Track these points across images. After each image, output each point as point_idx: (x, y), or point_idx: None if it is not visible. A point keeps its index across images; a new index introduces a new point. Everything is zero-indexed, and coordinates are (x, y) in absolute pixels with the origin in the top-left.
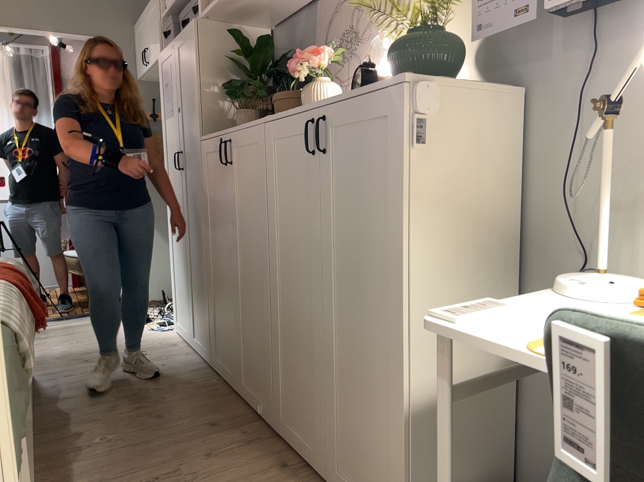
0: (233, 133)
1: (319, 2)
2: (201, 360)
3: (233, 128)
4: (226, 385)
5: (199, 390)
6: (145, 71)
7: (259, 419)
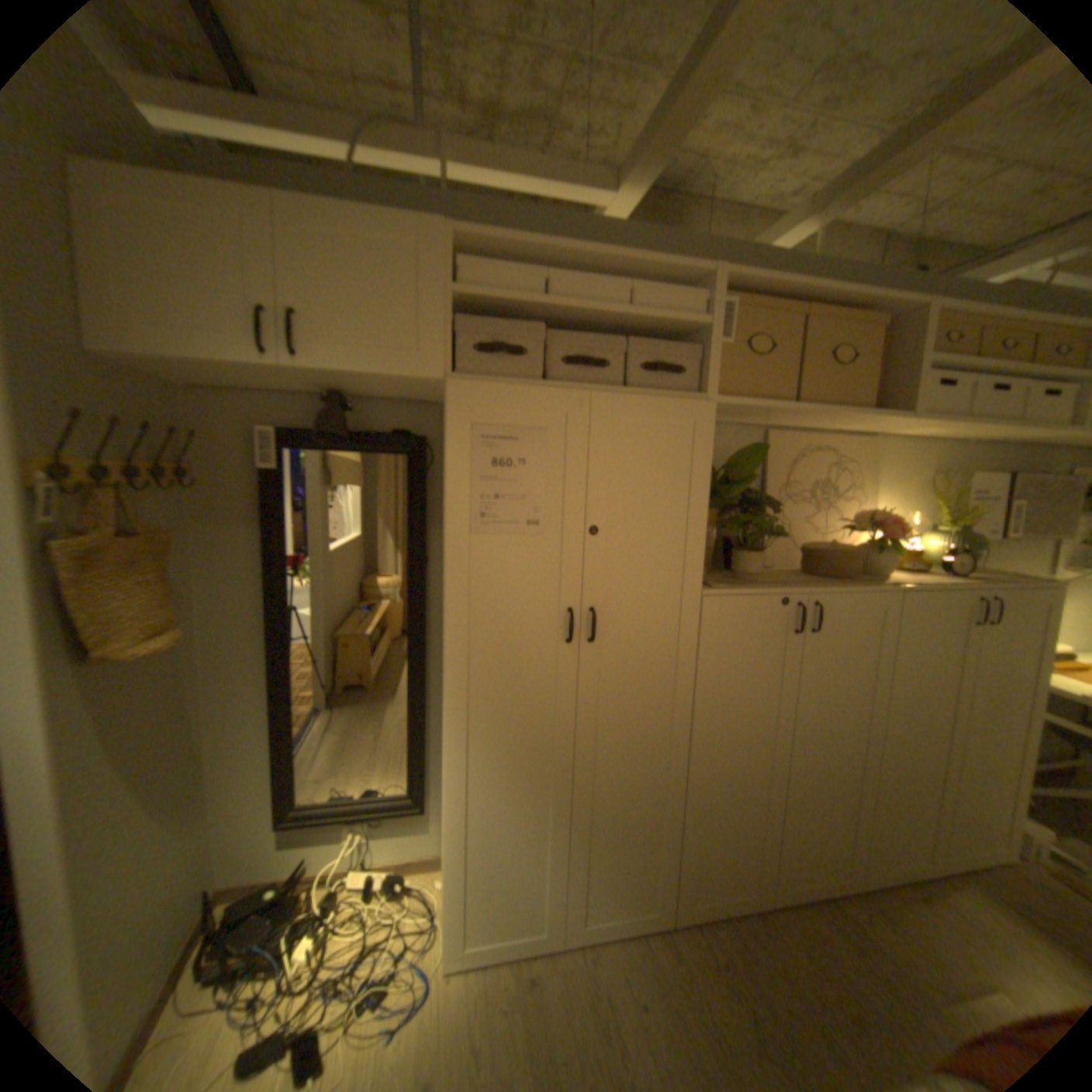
0: (830, 596)
1: (761, 430)
2: (633, 943)
3: (799, 586)
4: (736, 920)
5: (750, 957)
6: (230, 362)
7: (827, 902)
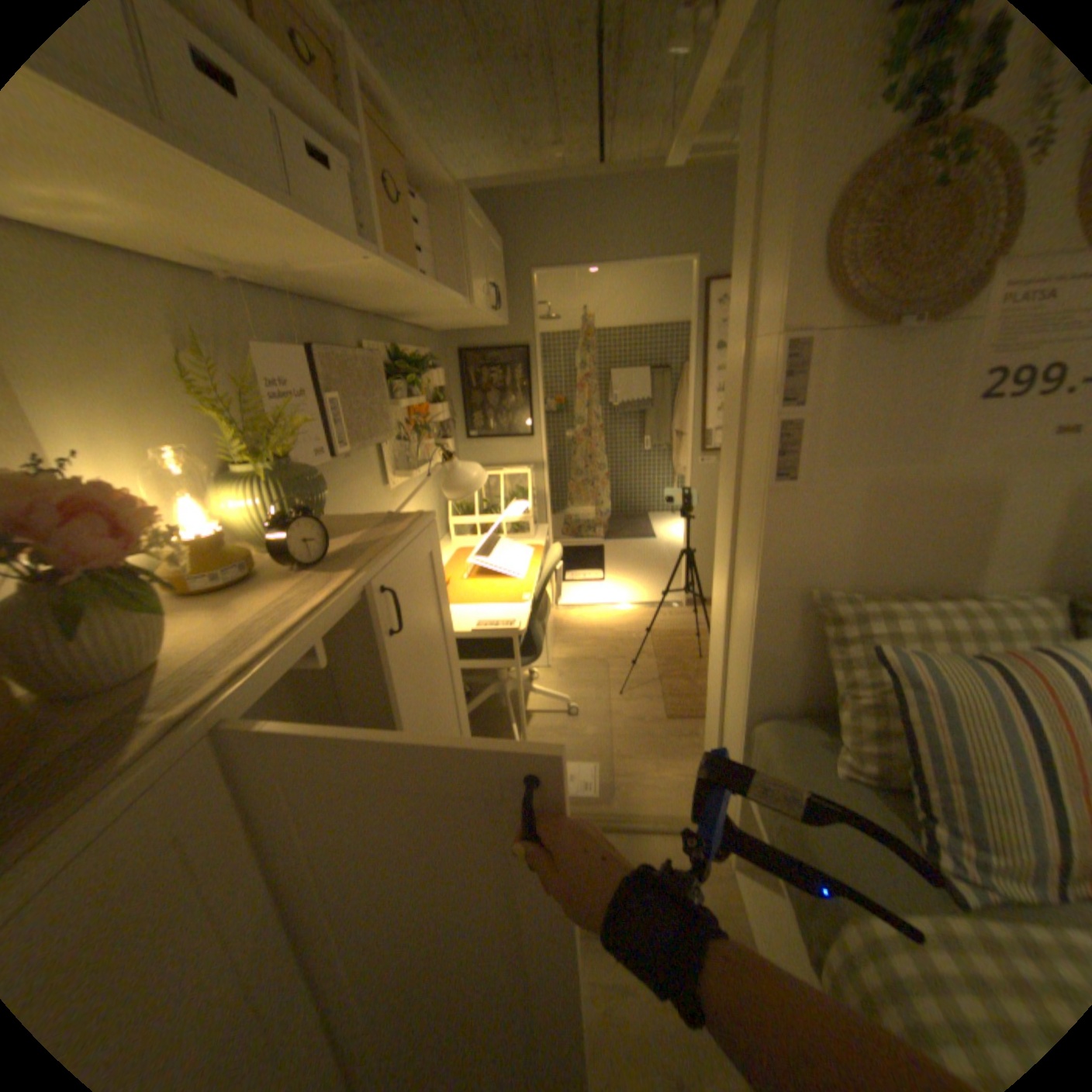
0: None
1: None
2: None
3: None
4: None
5: None
6: None
7: None
